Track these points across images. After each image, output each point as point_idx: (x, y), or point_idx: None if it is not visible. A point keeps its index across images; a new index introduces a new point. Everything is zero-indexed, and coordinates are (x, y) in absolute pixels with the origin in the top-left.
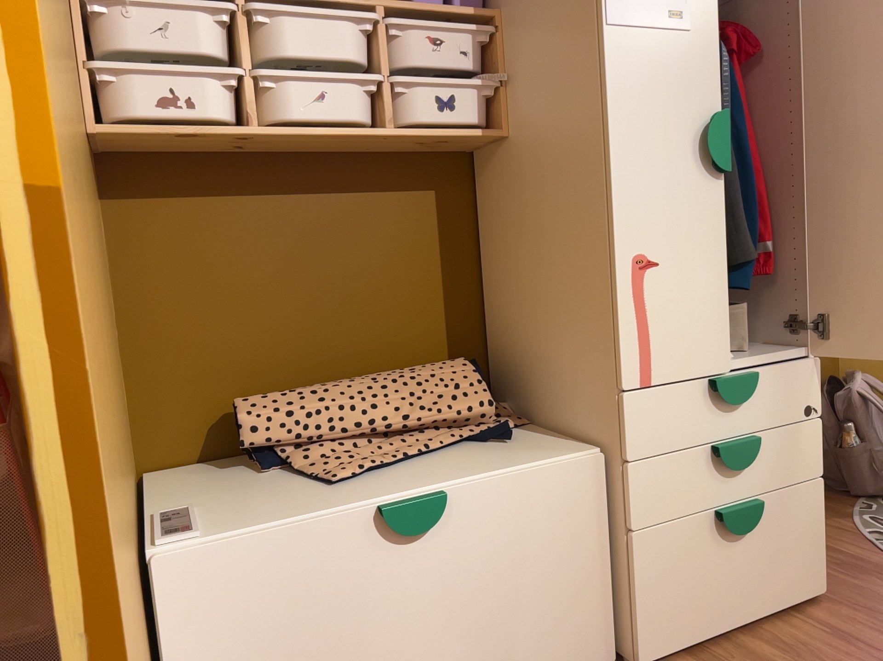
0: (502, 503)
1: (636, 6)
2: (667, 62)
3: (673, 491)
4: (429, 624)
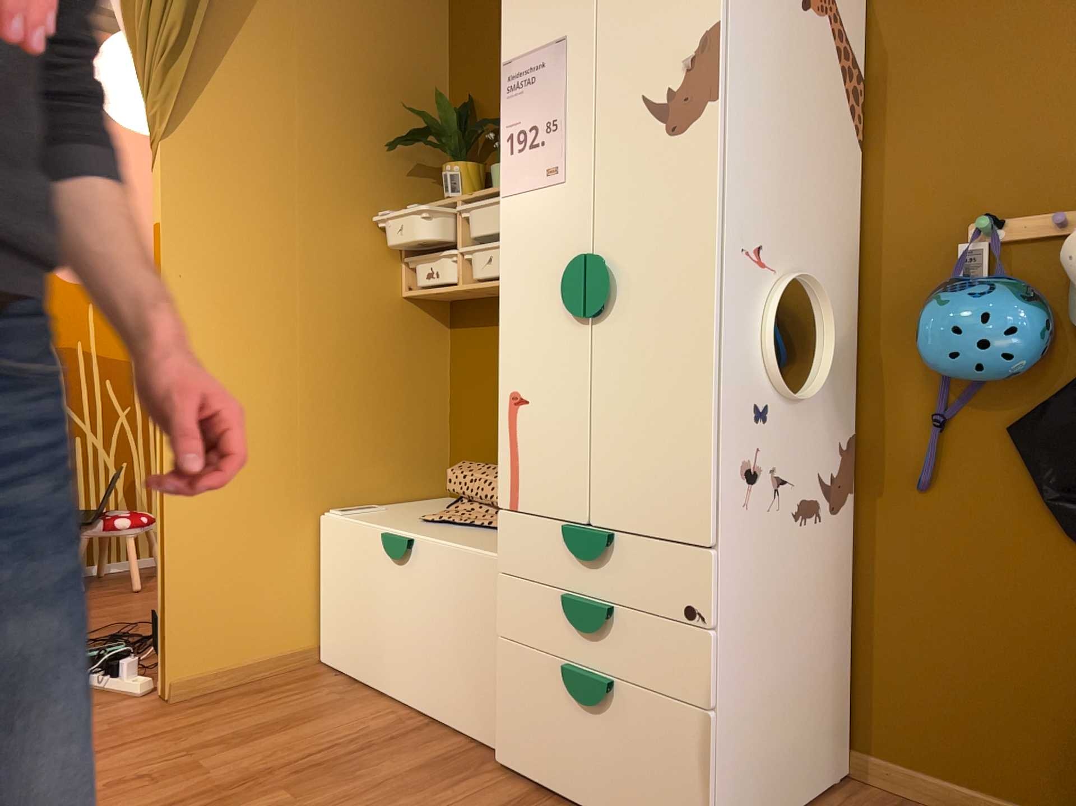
0: (440, 564)
1: (522, 173)
2: (544, 215)
3: (529, 618)
4: (401, 624)
